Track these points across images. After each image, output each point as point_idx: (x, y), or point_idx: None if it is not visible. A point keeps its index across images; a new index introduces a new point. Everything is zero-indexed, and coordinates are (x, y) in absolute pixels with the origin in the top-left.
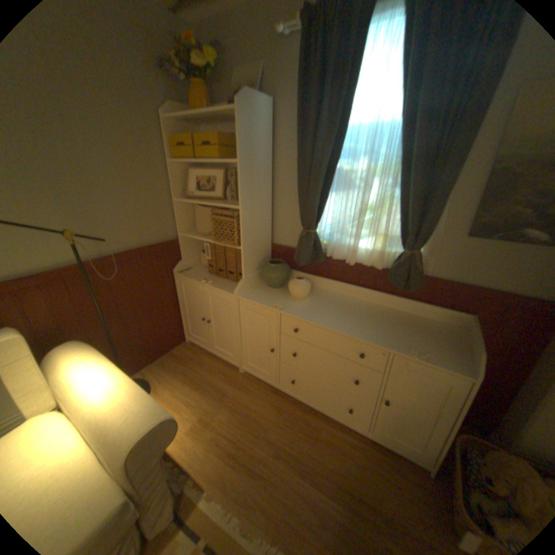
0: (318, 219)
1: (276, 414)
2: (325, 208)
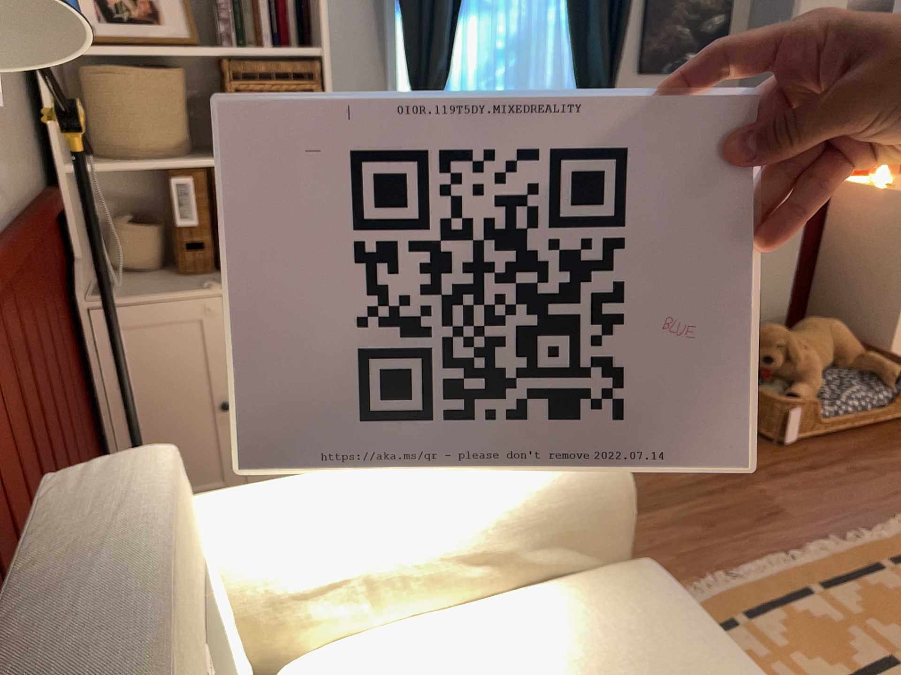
0: (447, 72)
1: None
2: (455, 50)
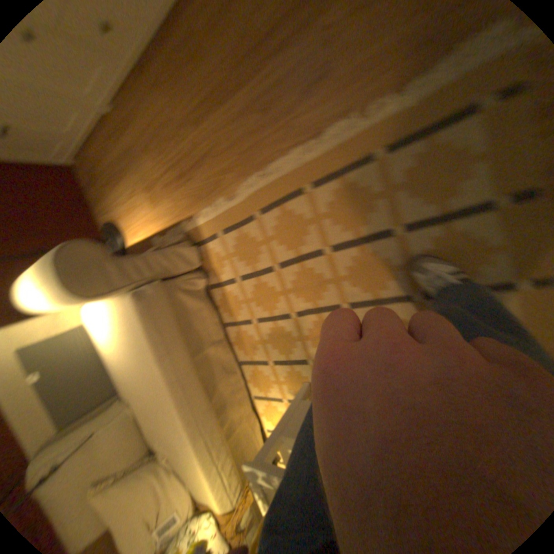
0: None
1: (157, 88)
2: None
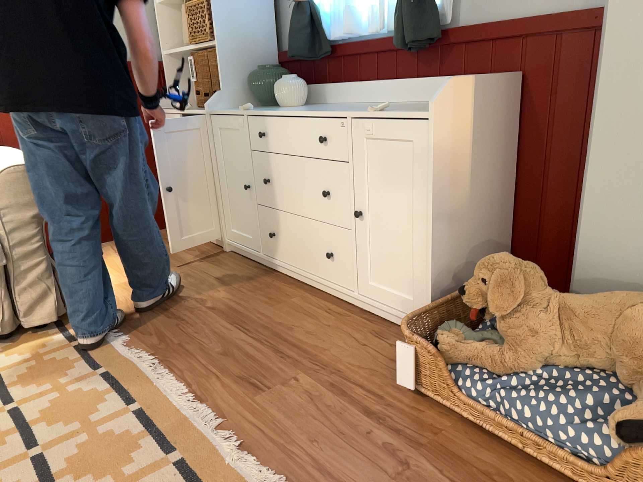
0: None
1: (244, 282)
2: None
